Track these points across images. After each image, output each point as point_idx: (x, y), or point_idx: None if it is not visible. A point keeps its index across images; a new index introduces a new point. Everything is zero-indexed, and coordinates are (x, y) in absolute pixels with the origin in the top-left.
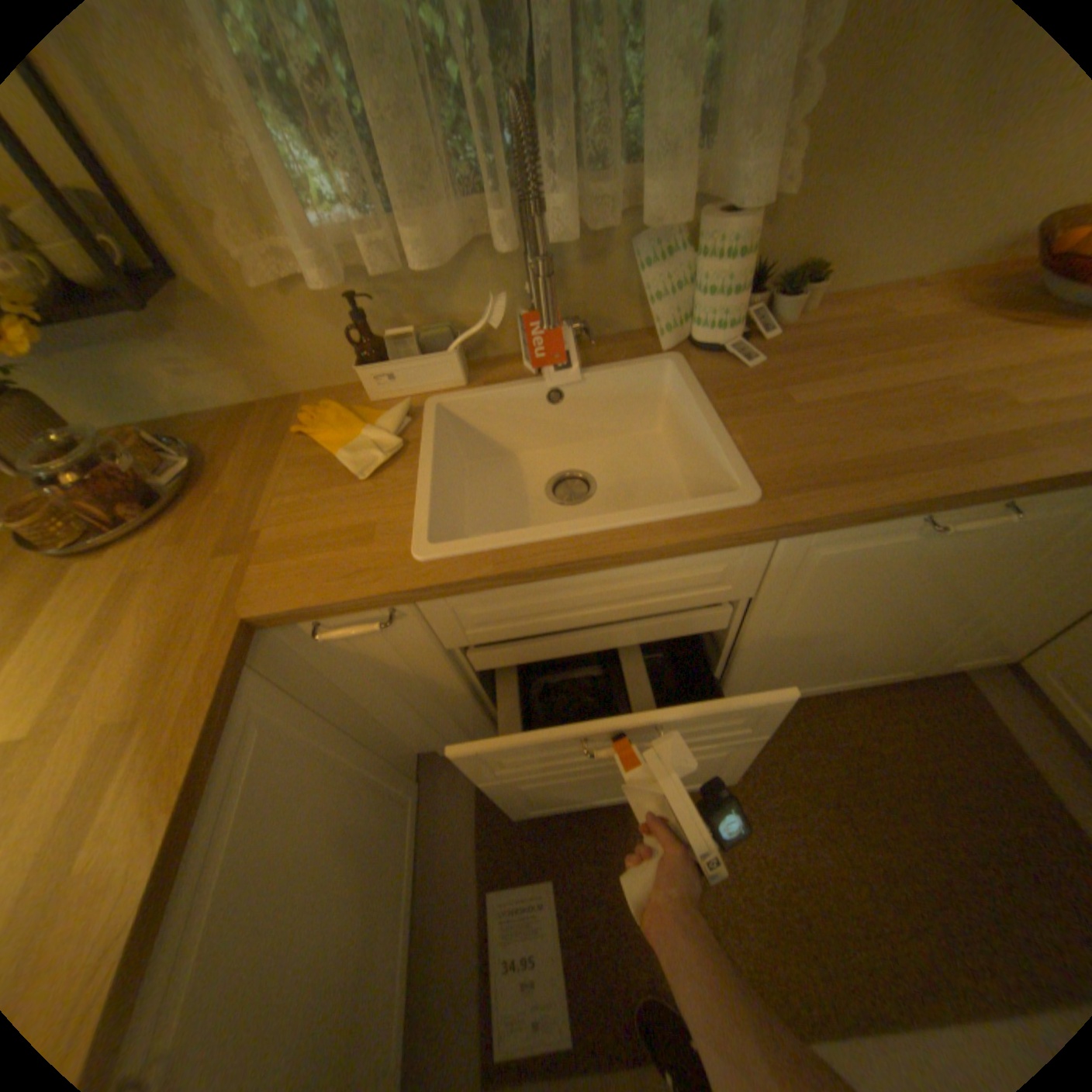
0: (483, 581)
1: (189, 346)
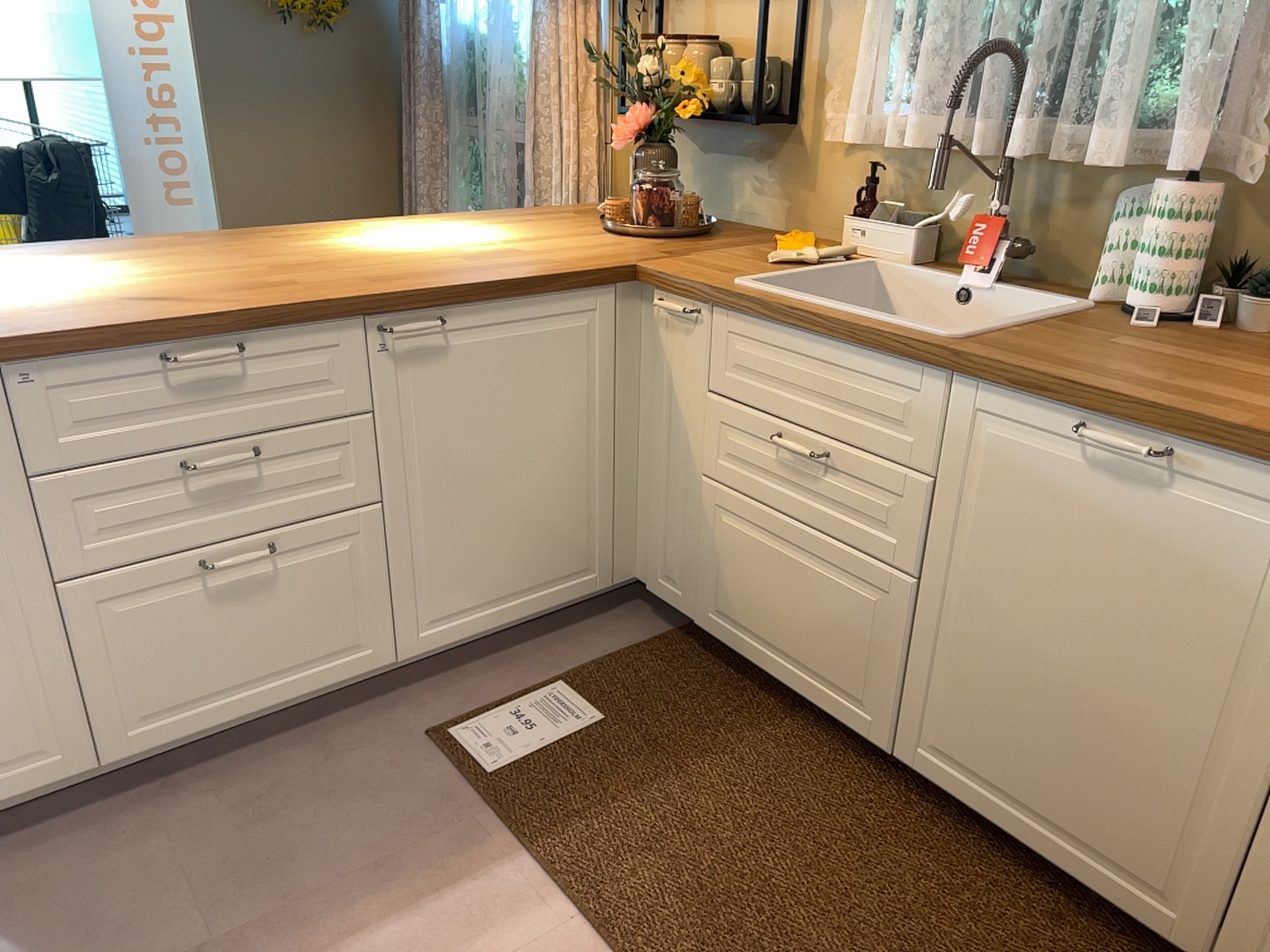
0: (748, 302)
1: (771, 177)
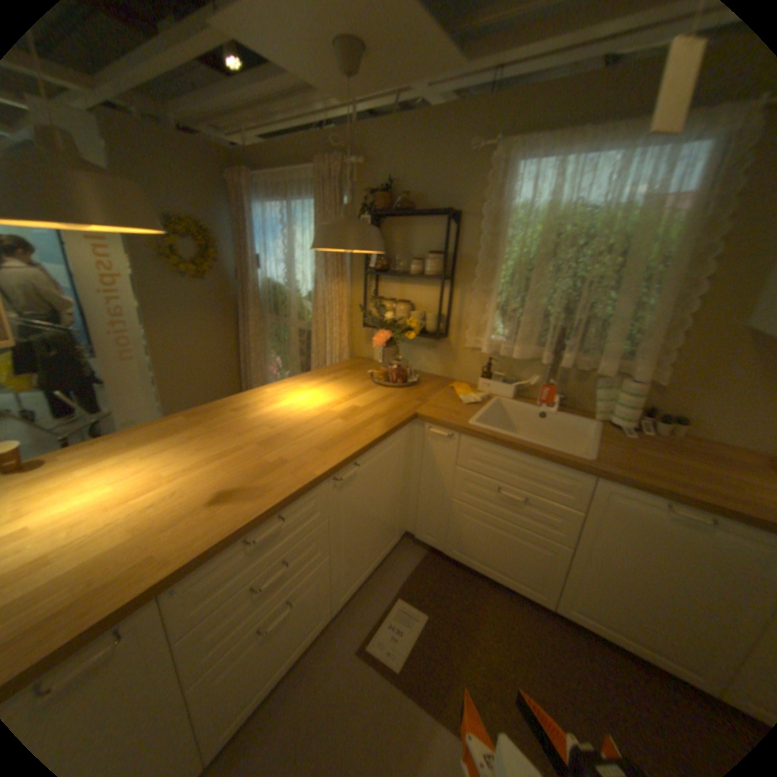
0: (485, 436)
1: (436, 355)
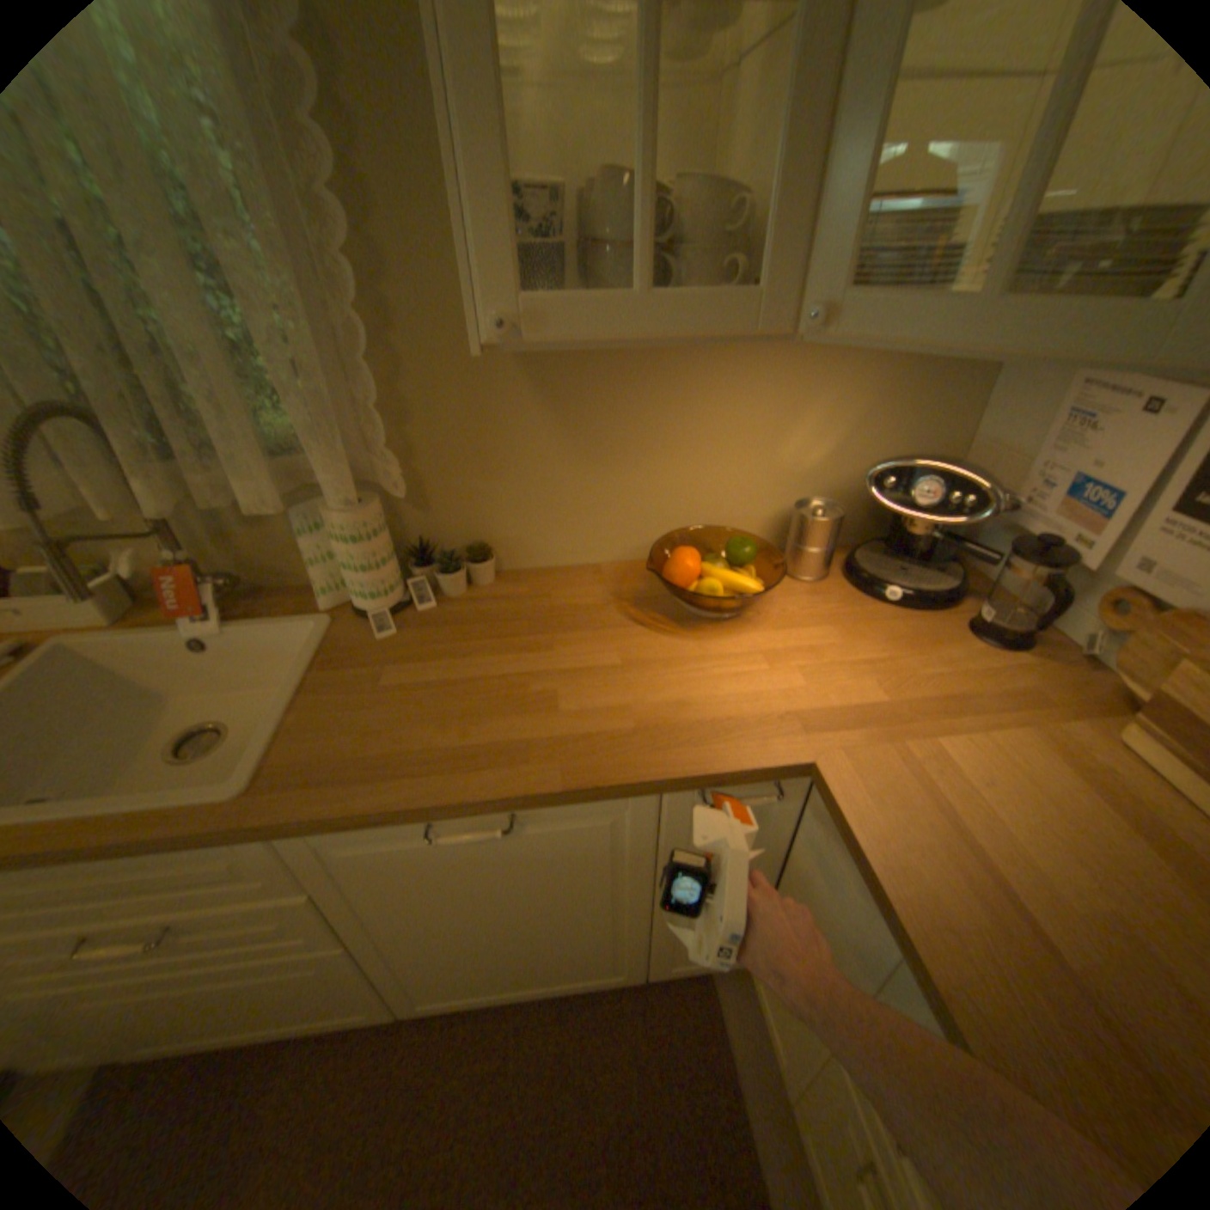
0: None
1: None
